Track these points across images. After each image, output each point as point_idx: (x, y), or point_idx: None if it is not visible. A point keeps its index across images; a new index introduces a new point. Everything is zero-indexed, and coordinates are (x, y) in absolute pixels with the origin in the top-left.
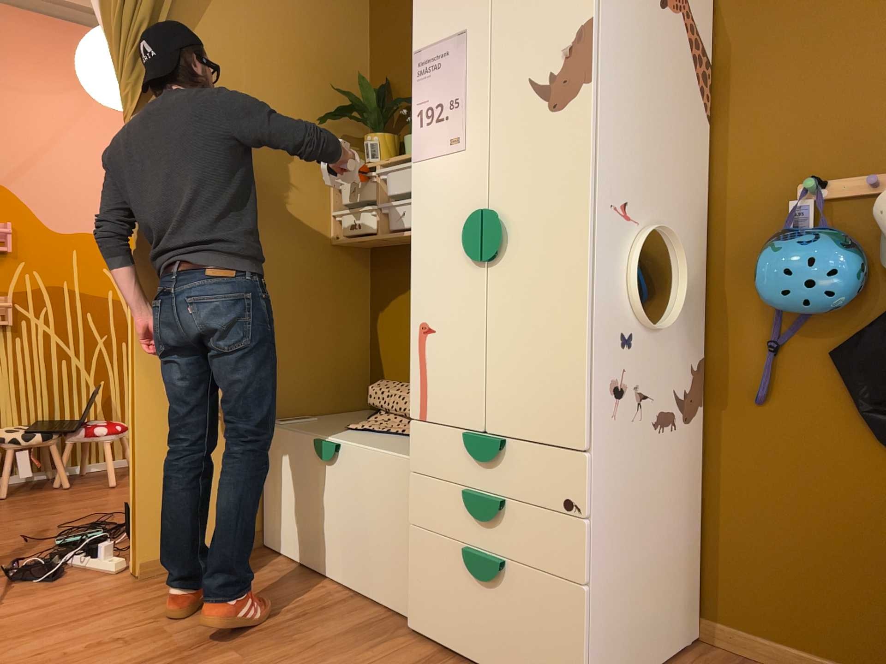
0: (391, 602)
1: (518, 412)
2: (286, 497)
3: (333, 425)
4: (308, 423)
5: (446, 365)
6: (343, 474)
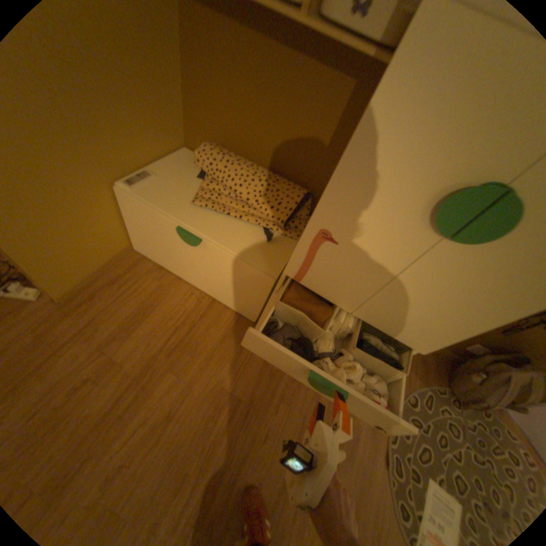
0: (239, 311)
1: (387, 321)
2: (151, 239)
3: (177, 192)
4: (154, 186)
5: (338, 269)
6: (206, 254)
